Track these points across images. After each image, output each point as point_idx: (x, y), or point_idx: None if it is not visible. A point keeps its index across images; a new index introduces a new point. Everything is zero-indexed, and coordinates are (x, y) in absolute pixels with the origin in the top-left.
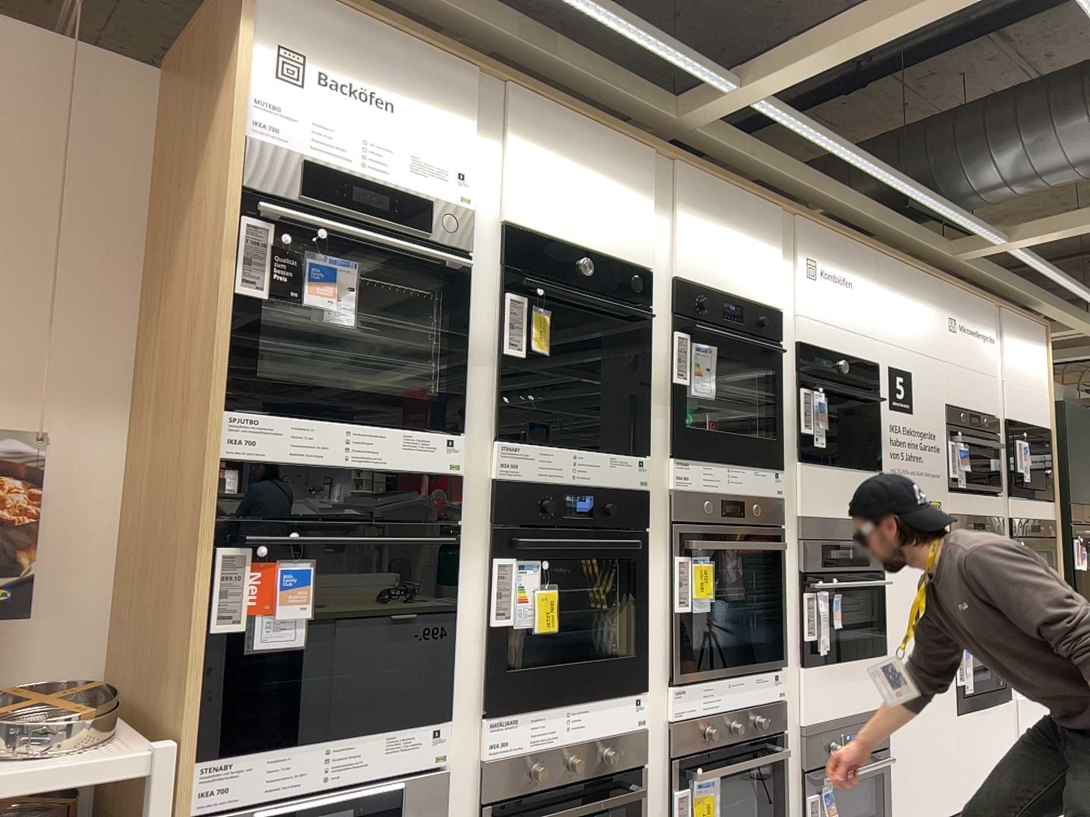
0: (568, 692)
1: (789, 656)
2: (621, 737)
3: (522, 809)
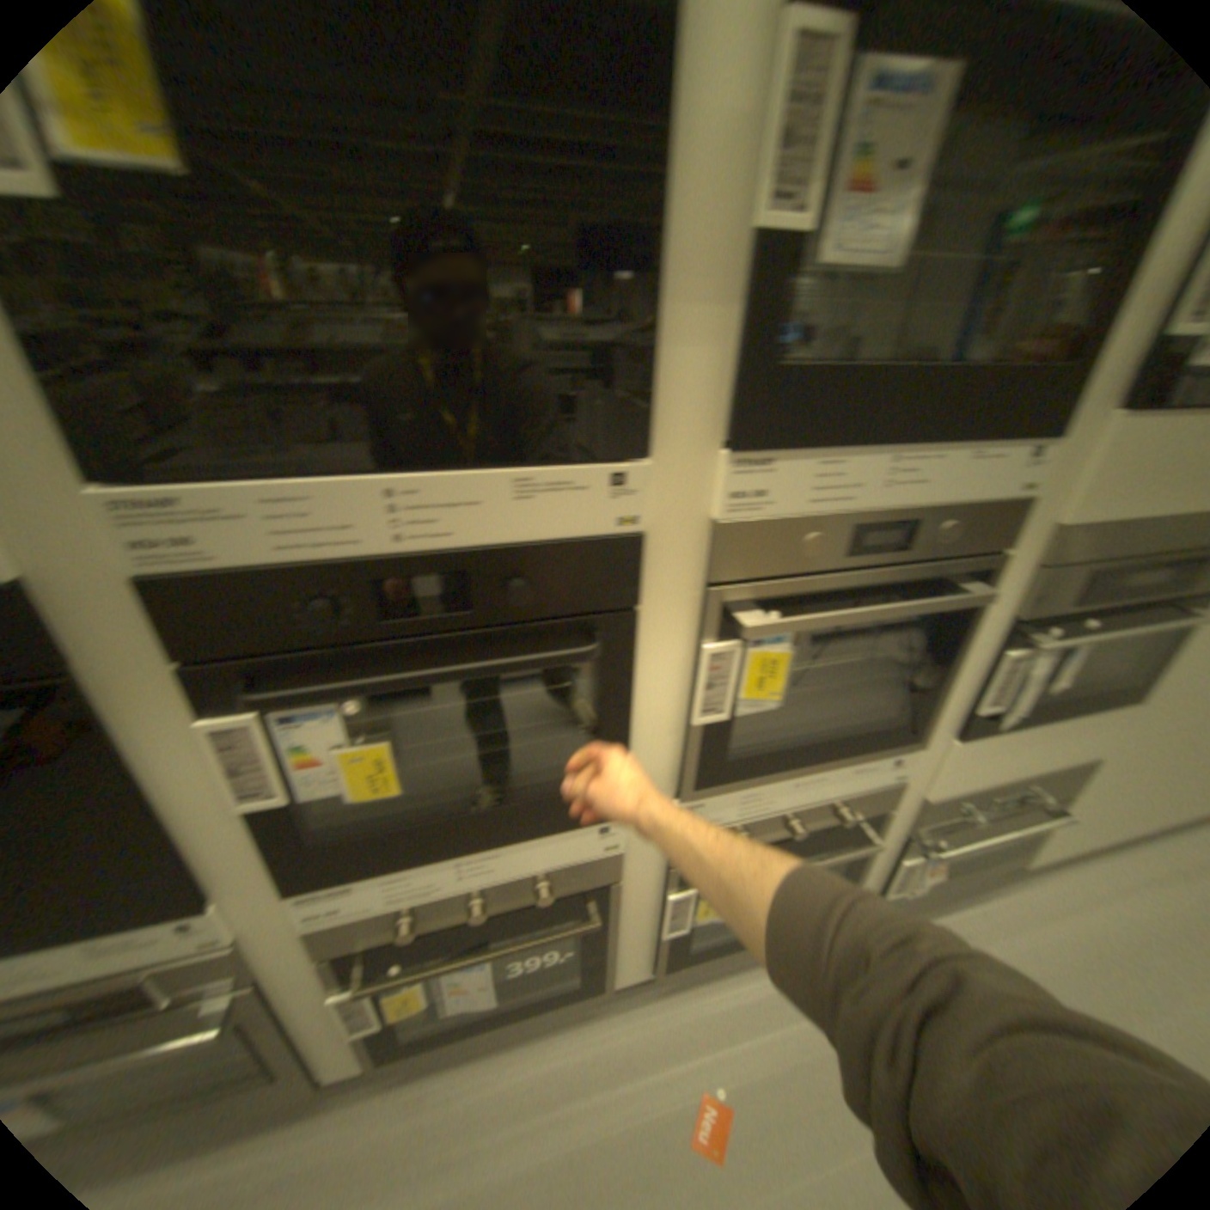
0: (457, 855)
1: (952, 741)
2: (576, 878)
3: (390, 963)
